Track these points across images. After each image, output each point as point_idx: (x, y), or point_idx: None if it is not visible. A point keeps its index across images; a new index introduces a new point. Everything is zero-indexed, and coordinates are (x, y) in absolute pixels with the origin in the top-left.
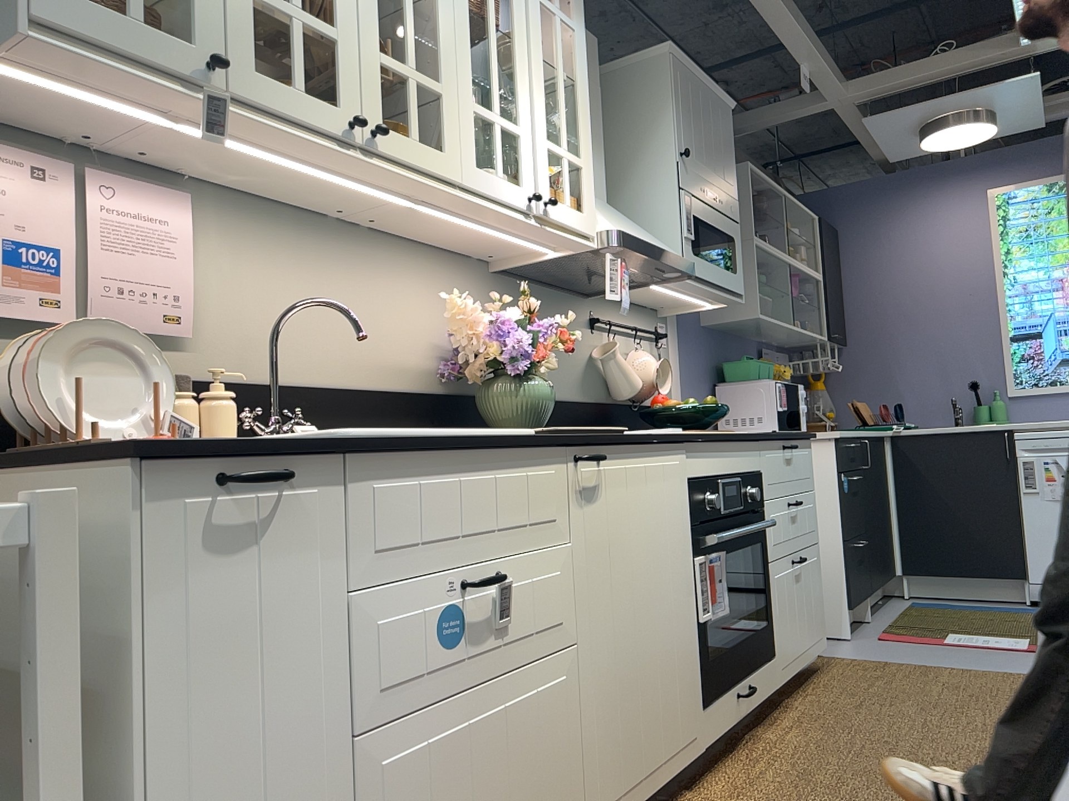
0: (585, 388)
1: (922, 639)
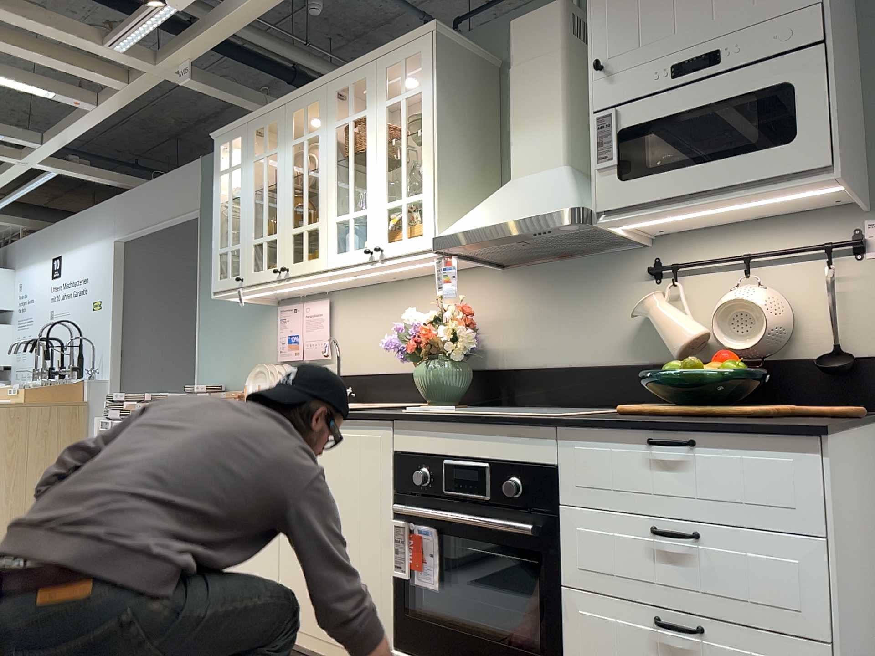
0: (632, 348)
1: None
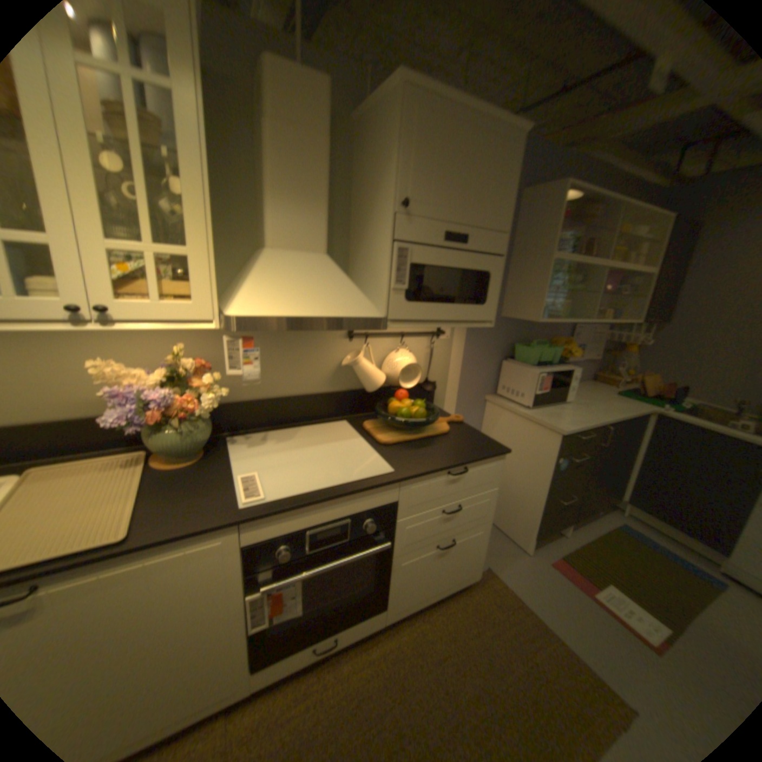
0: (333, 381)
1: (581, 585)
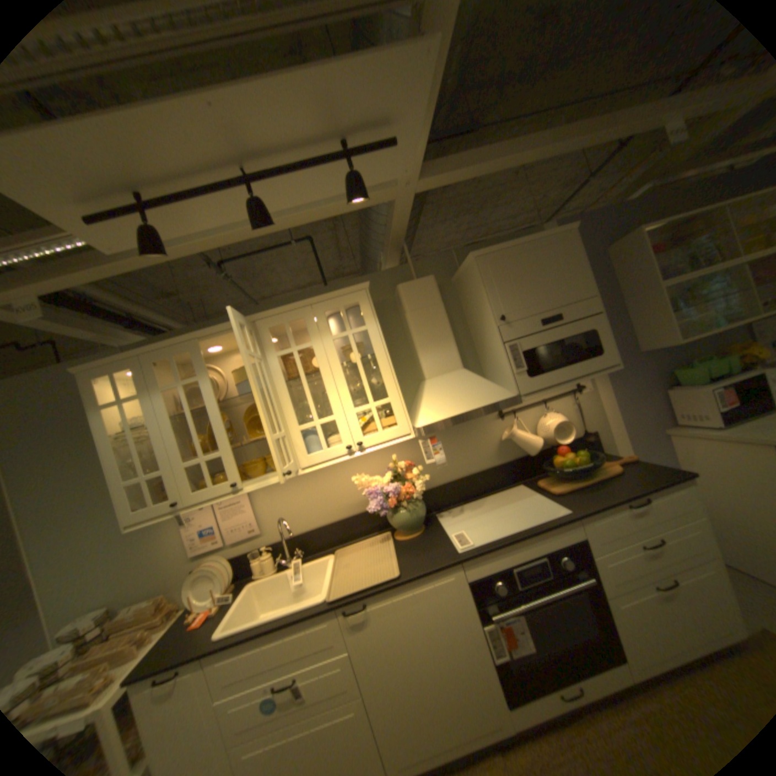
0: (499, 456)
1: None
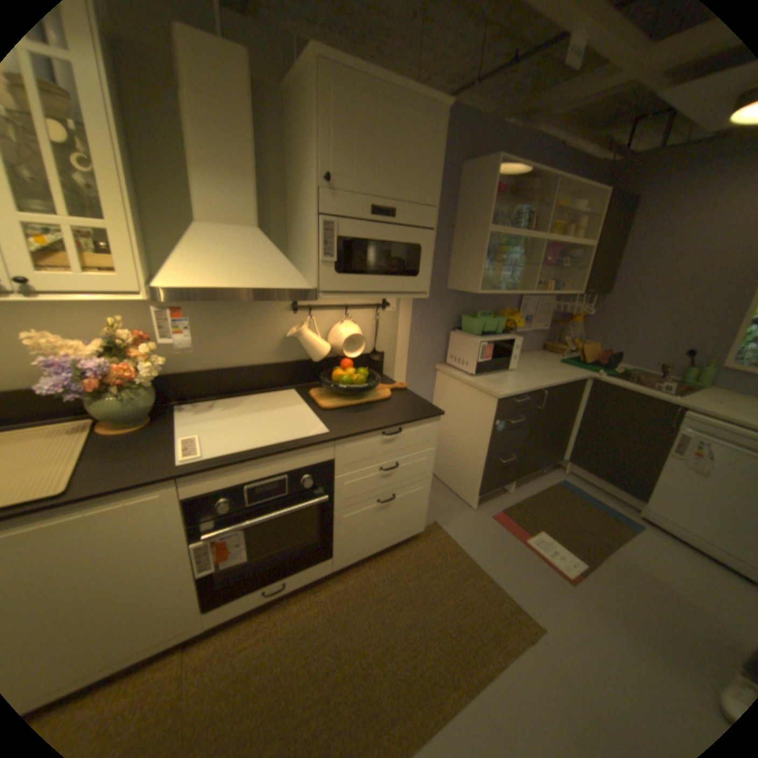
0: (280, 353)
1: (516, 532)
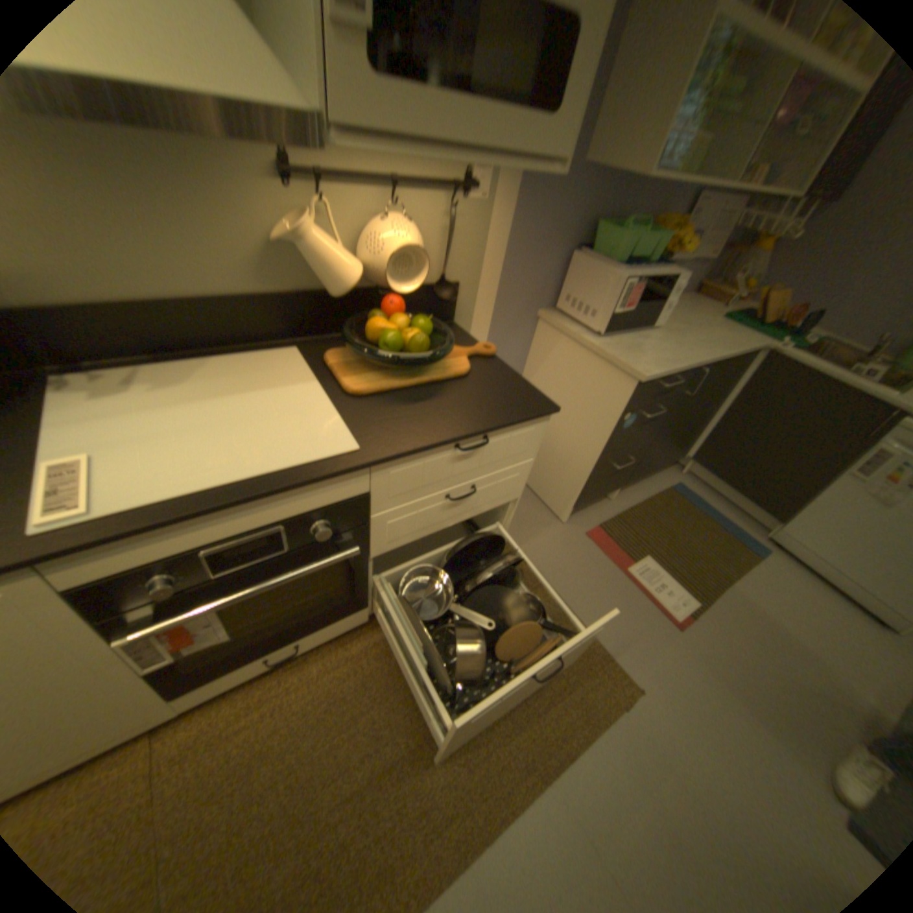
0: (261, 271)
1: (615, 555)
